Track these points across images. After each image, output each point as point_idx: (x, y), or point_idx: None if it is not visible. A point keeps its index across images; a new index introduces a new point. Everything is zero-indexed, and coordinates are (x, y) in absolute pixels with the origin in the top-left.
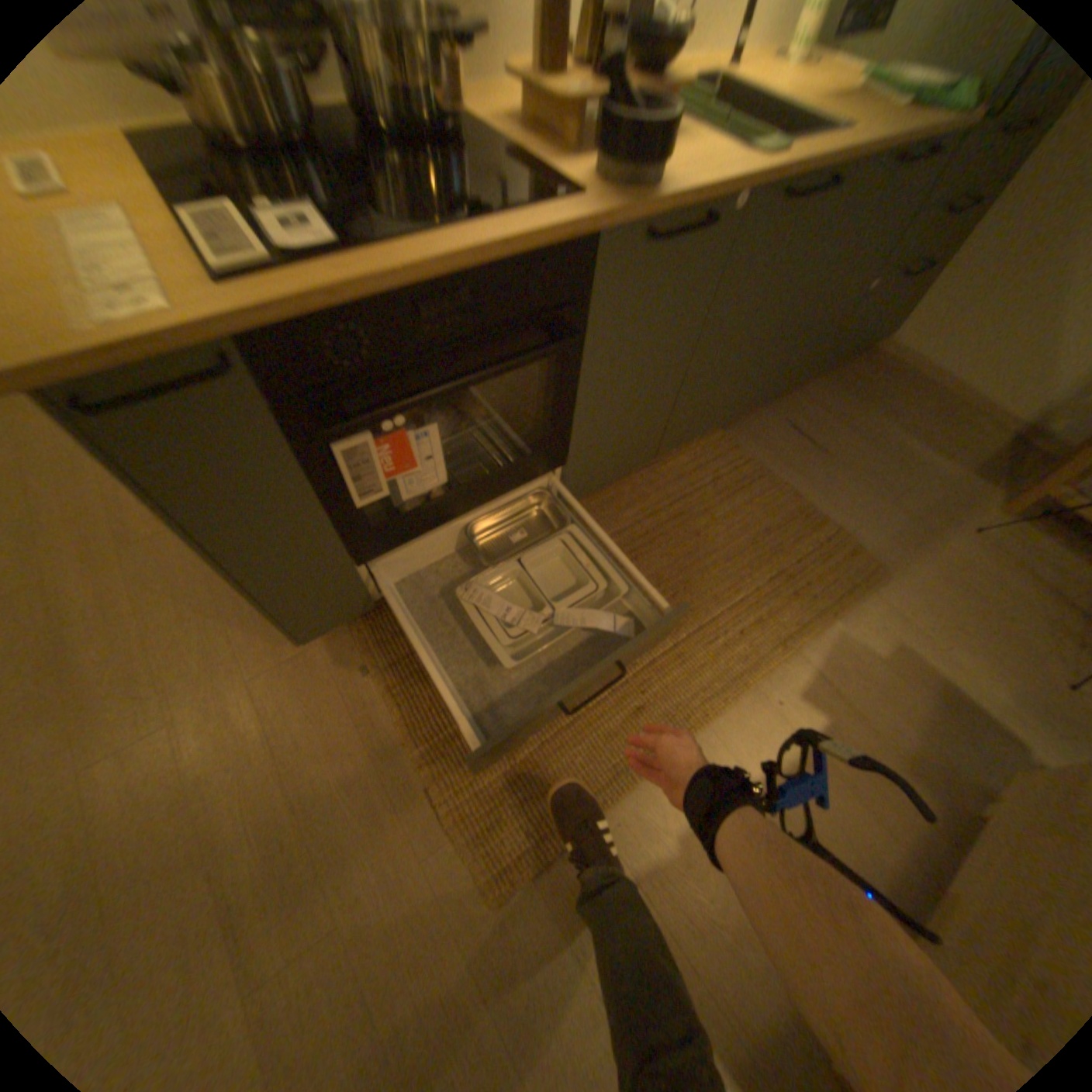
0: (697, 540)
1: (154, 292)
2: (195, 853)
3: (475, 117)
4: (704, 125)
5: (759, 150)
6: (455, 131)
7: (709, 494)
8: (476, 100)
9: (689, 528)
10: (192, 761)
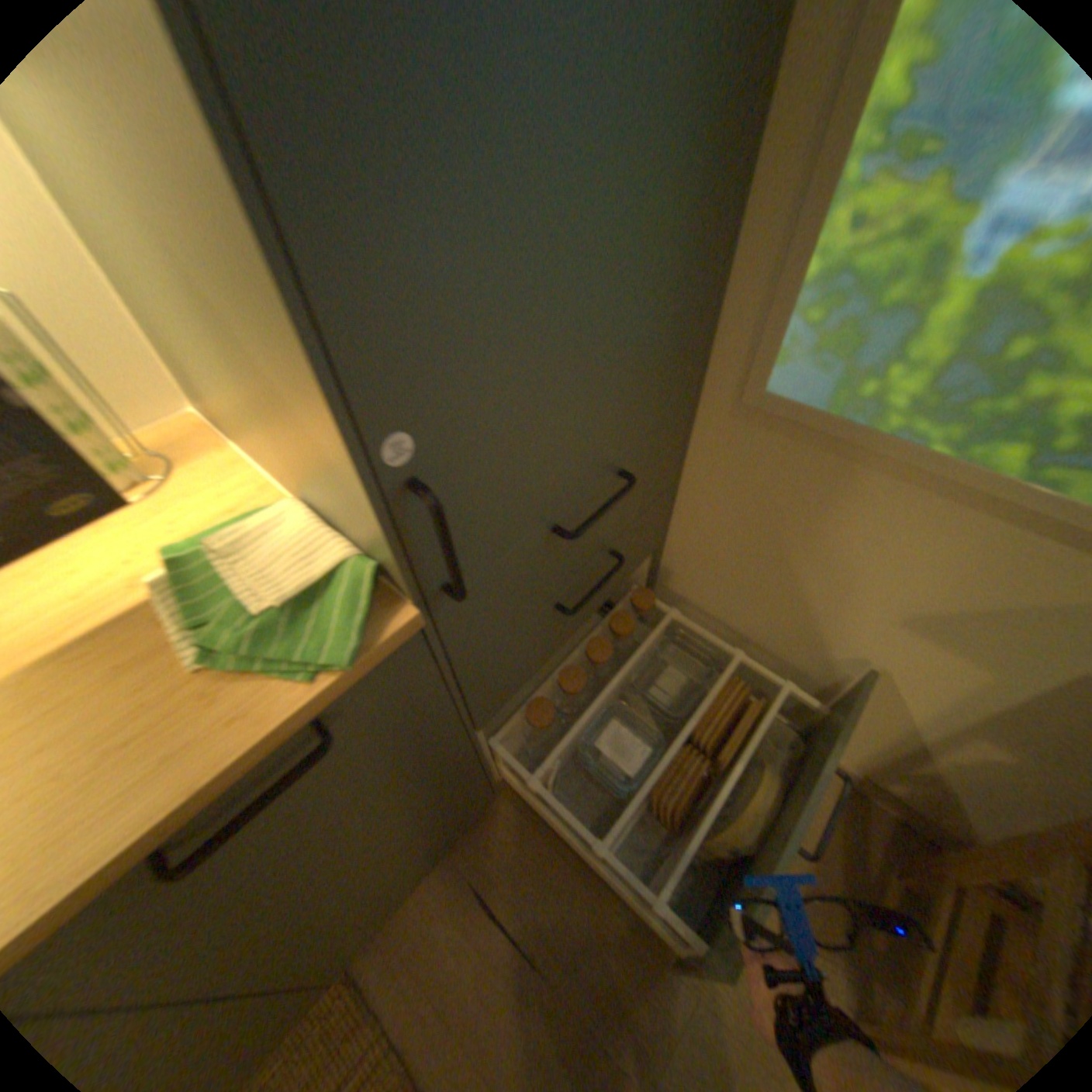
0: None
1: None
2: None
3: None
4: None
5: None
6: None
7: None
8: None
9: None
10: None
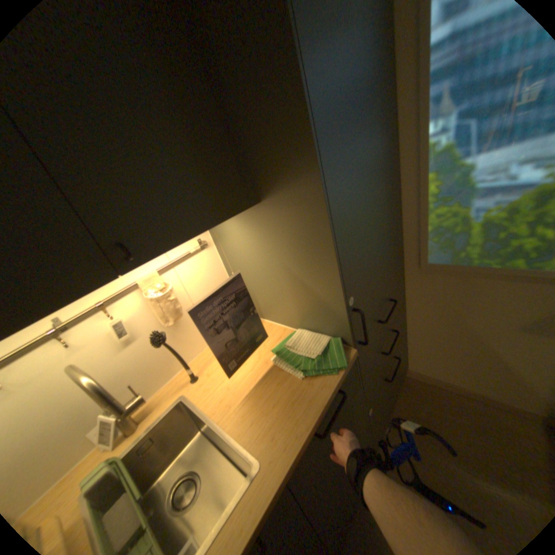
0: None
1: None
2: None
3: None
4: None
5: None
6: None
7: None
8: None
9: None
10: None
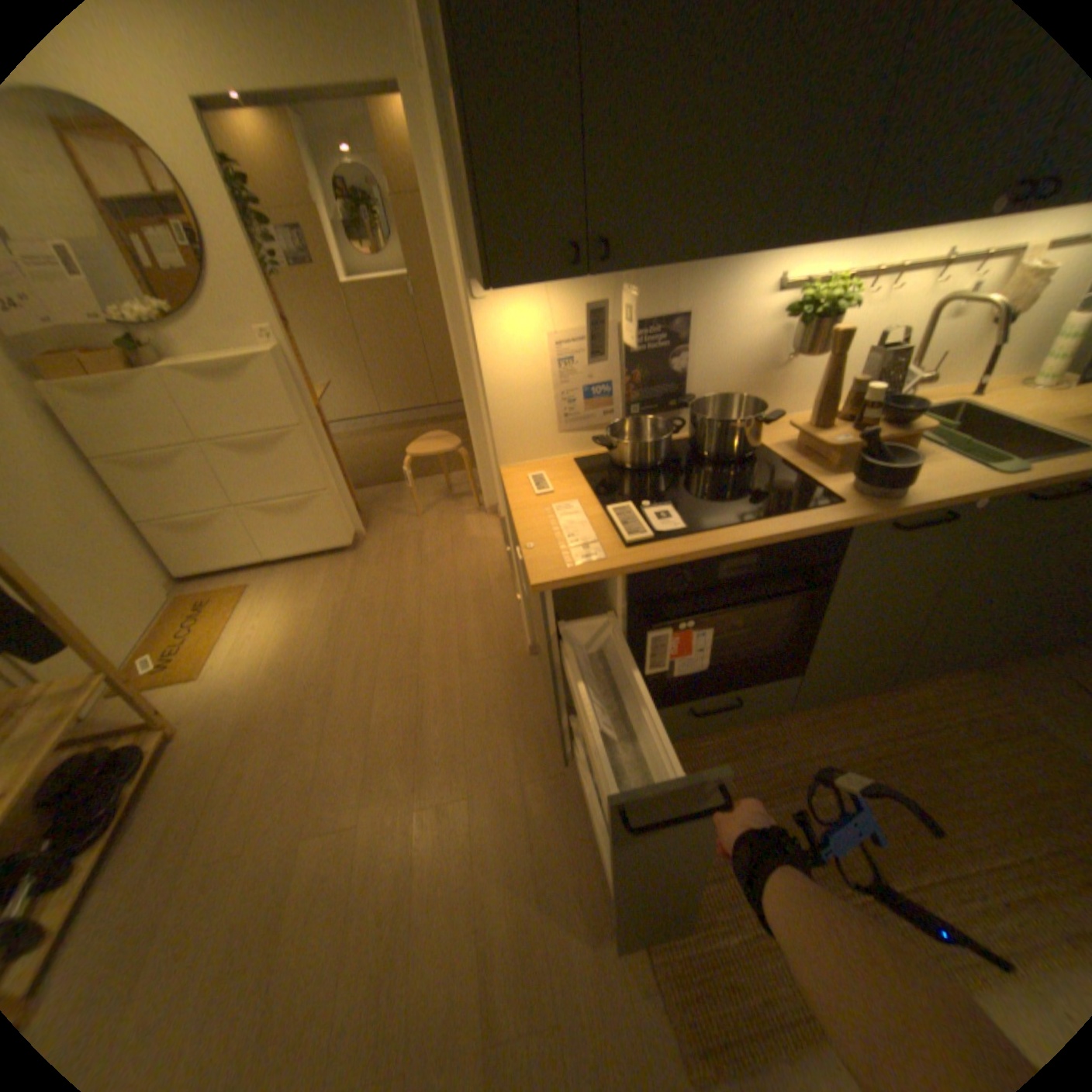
0: (946, 781)
1: (596, 548)
2: (469, 906)
3: (764, 442)
4: (947, 447)
5: (999, 469)
6: (750, 452)
7: (963, 736)
8: (764, 430)
9: (936, 766)
10: (478, 832)
